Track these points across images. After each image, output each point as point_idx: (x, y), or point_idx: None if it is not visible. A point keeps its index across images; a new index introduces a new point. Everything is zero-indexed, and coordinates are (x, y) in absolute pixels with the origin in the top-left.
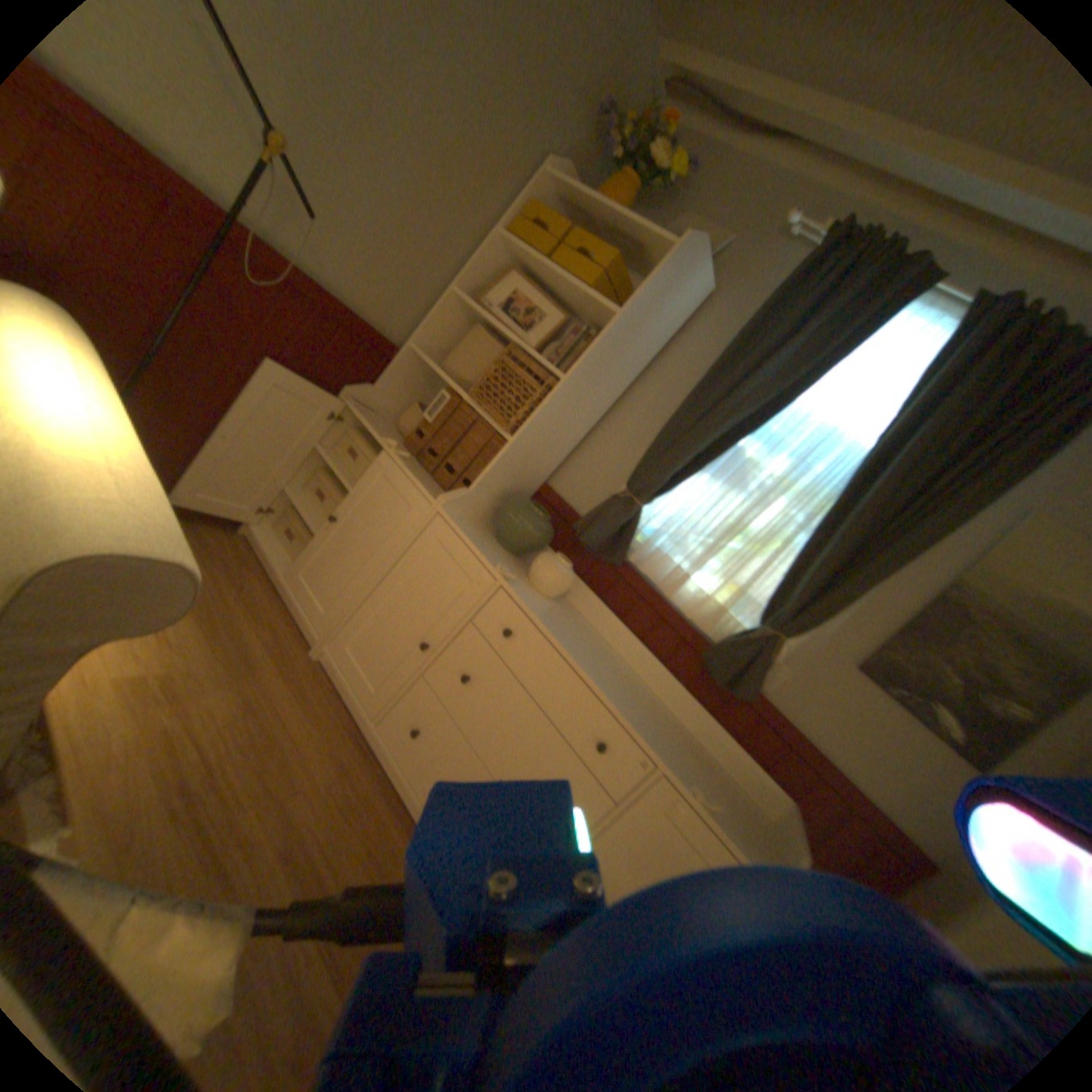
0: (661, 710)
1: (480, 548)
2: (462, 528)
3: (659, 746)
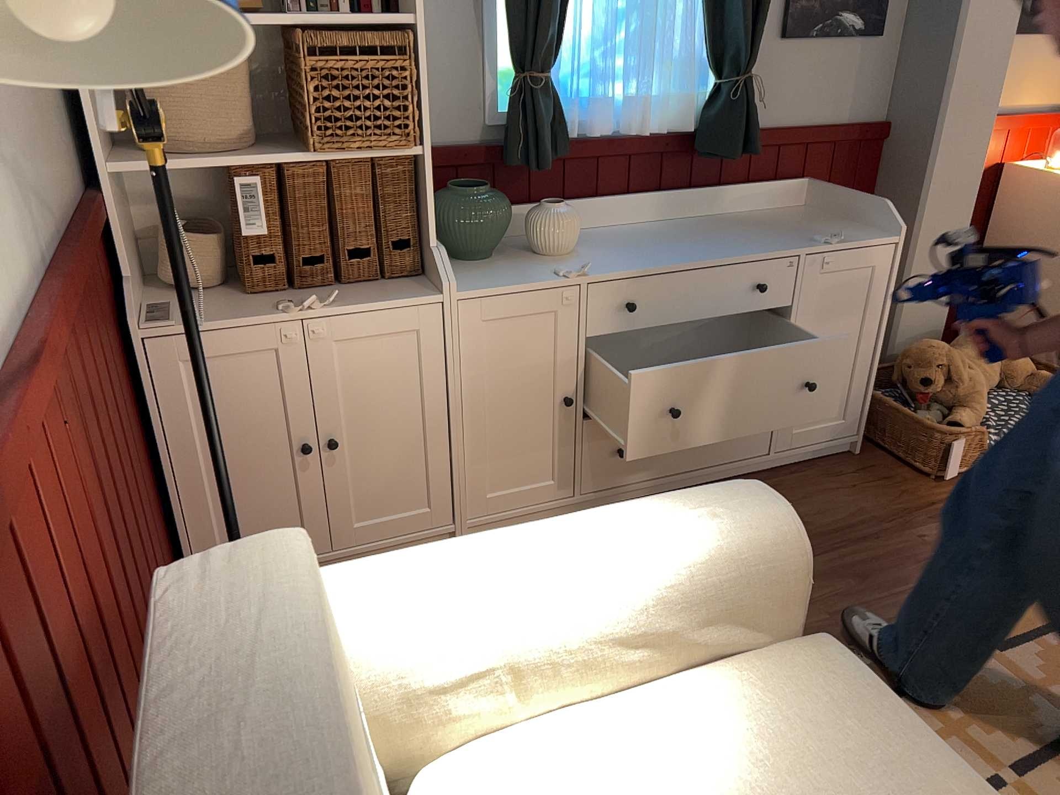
0: (699, 221)
1: (518, 279)
2: (481, 284)
3: (773, 243)
